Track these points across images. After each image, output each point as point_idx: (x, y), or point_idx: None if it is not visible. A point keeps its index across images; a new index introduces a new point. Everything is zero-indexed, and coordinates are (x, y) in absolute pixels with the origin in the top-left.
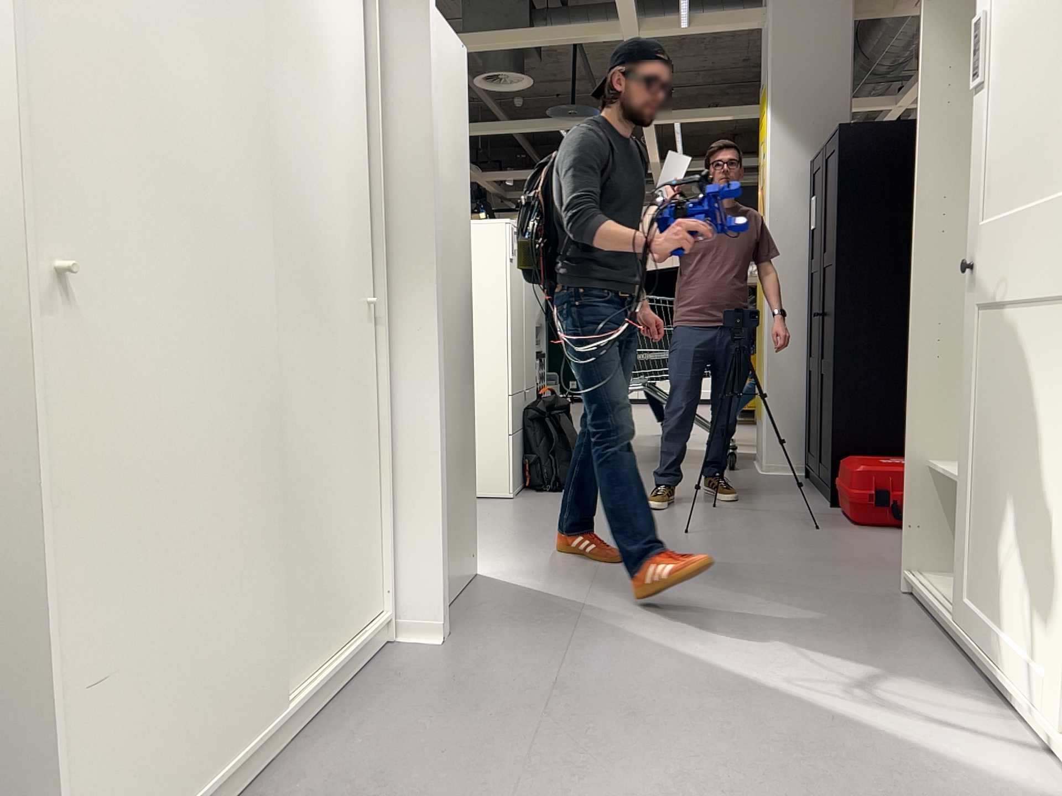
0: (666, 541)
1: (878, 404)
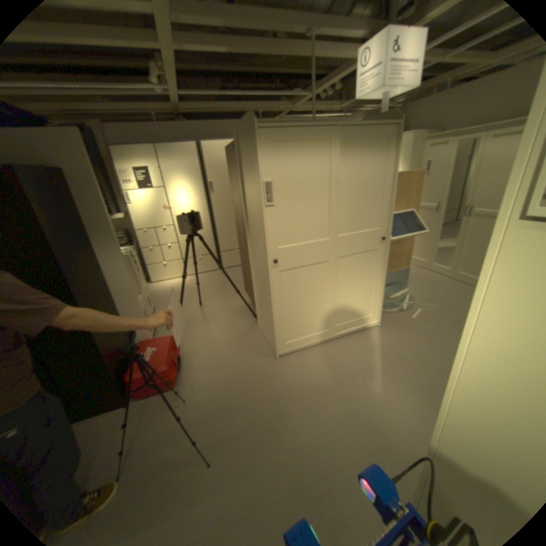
0: (240, 468)
1: (114, 342)
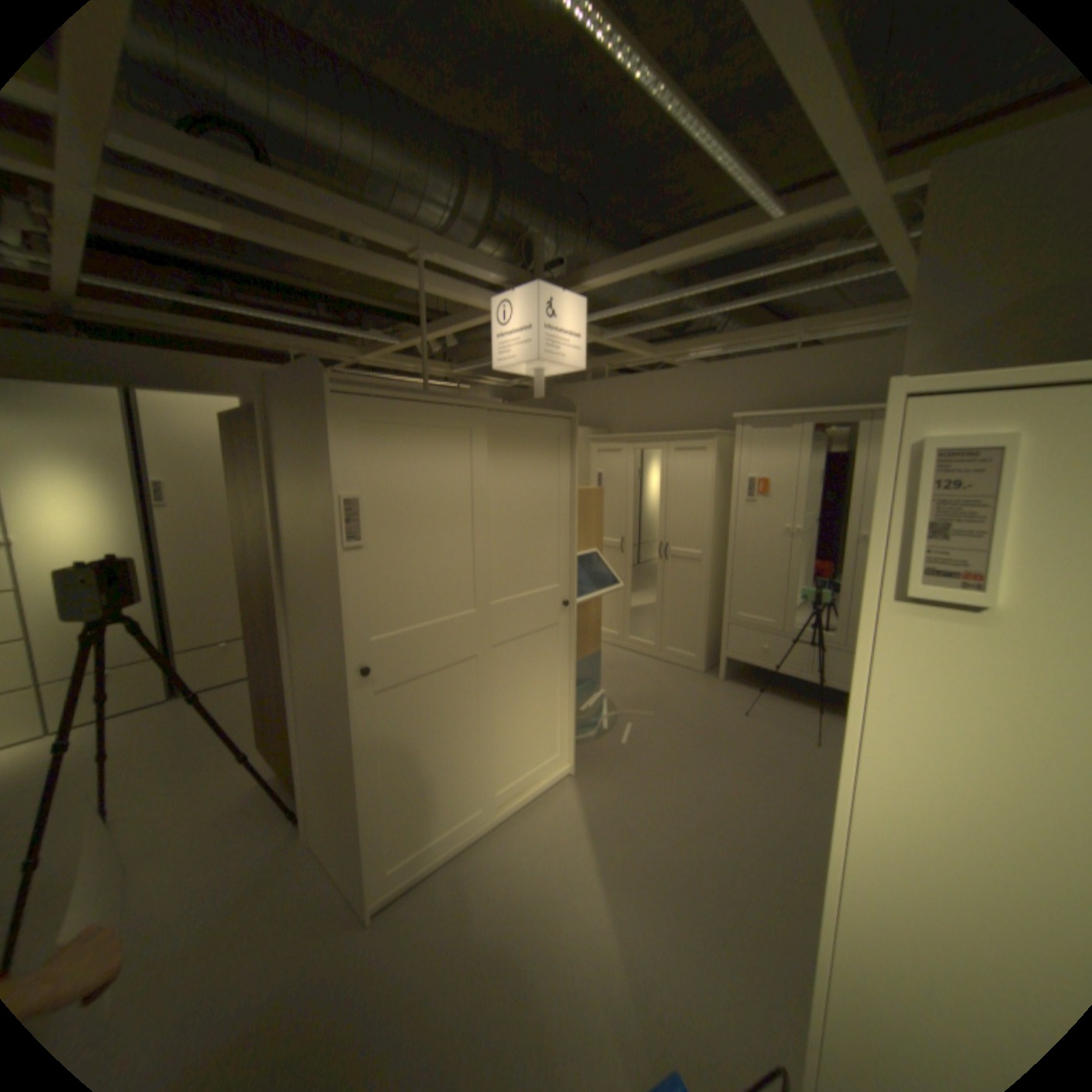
0: None
1: None
